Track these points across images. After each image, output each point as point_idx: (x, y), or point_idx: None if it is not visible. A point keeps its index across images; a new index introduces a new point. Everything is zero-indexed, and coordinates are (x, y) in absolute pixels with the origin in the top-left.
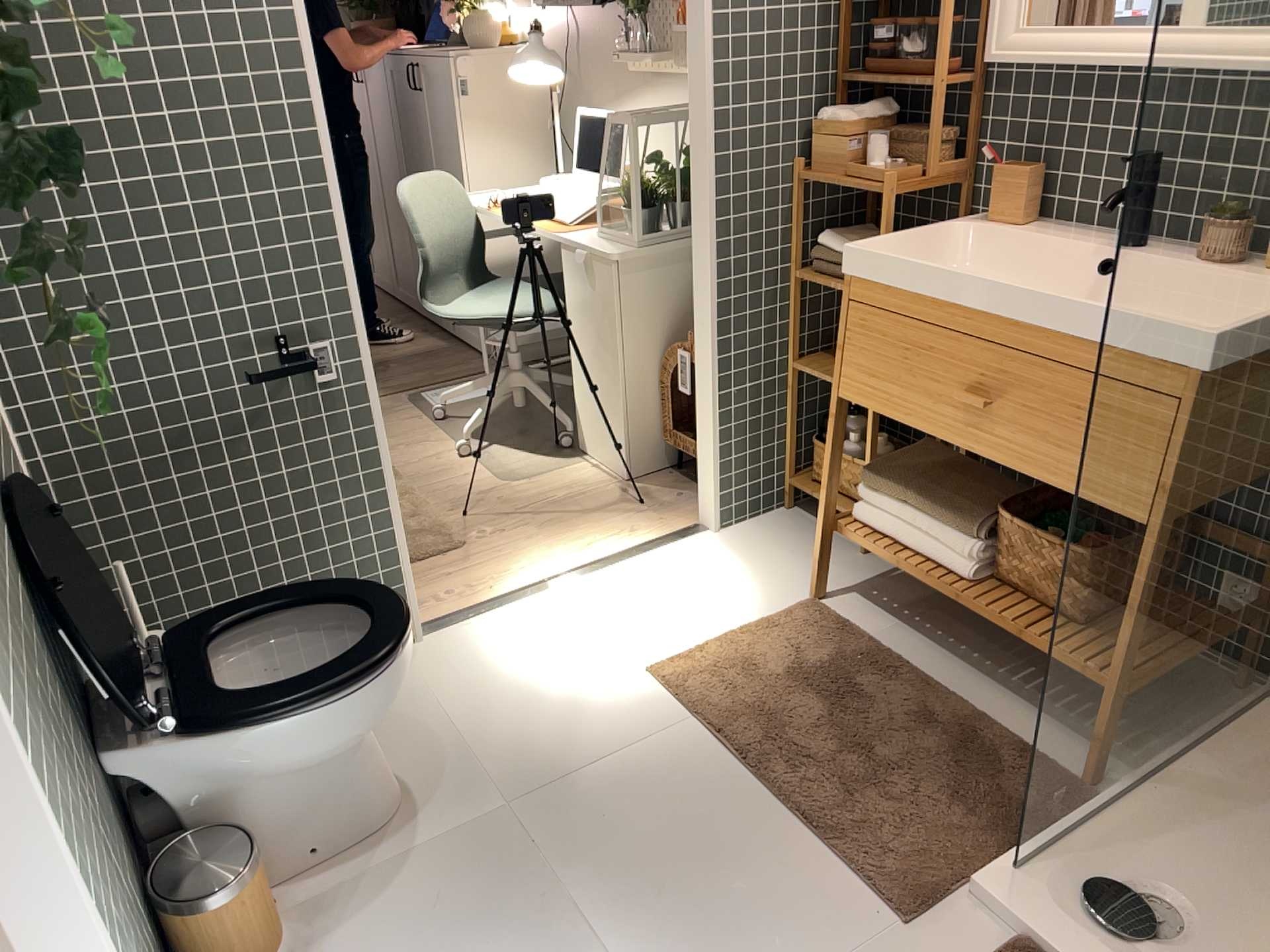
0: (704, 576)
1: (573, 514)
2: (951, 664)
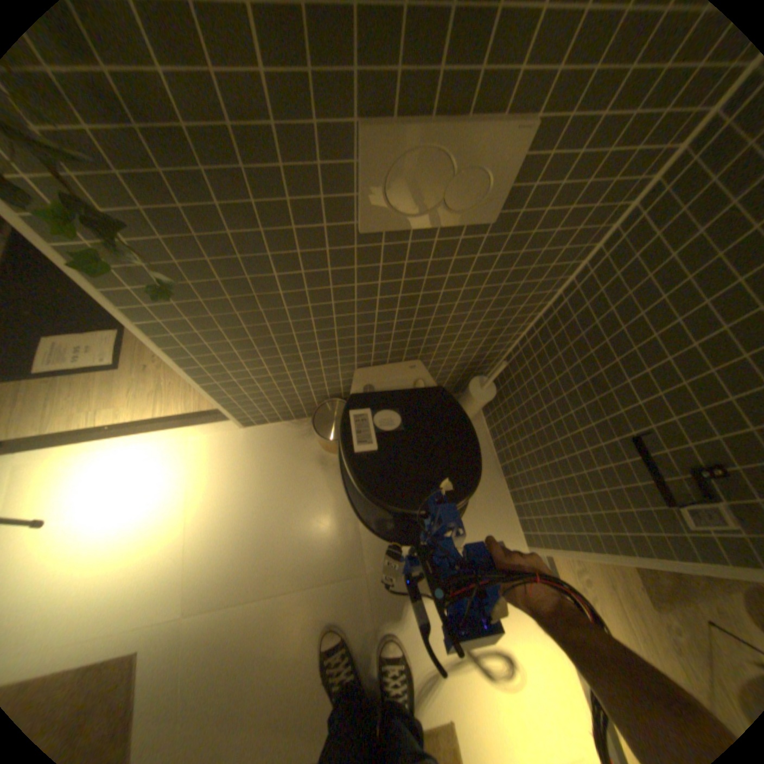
0: None
1: None
2: None
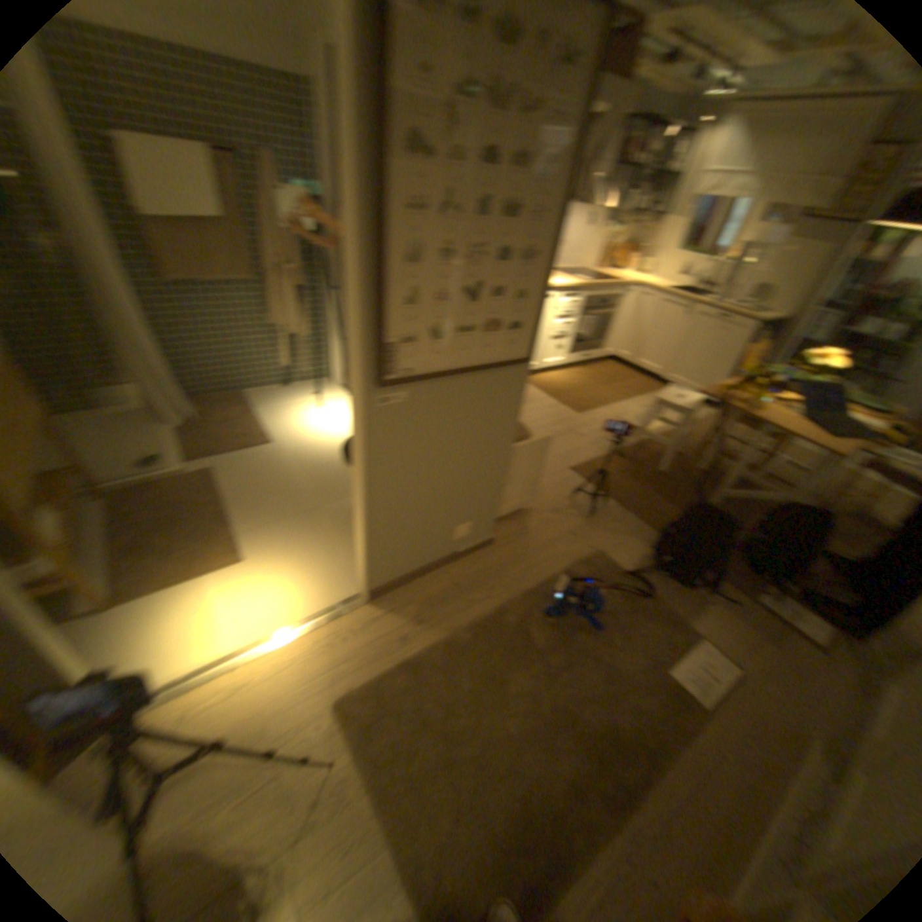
0: (167, 638)
1: (226, 758)
2: (91, 548)
